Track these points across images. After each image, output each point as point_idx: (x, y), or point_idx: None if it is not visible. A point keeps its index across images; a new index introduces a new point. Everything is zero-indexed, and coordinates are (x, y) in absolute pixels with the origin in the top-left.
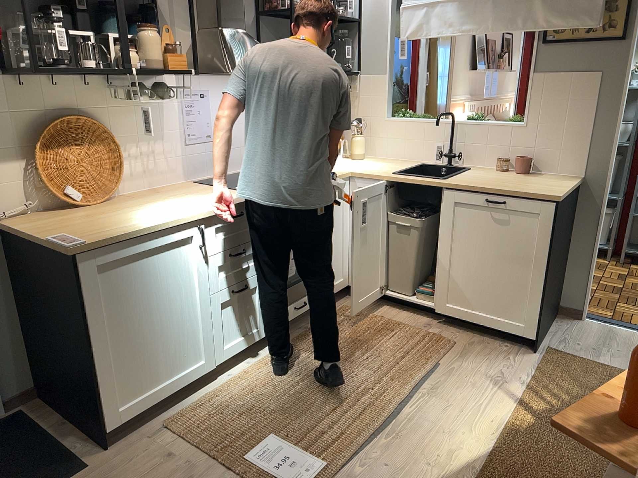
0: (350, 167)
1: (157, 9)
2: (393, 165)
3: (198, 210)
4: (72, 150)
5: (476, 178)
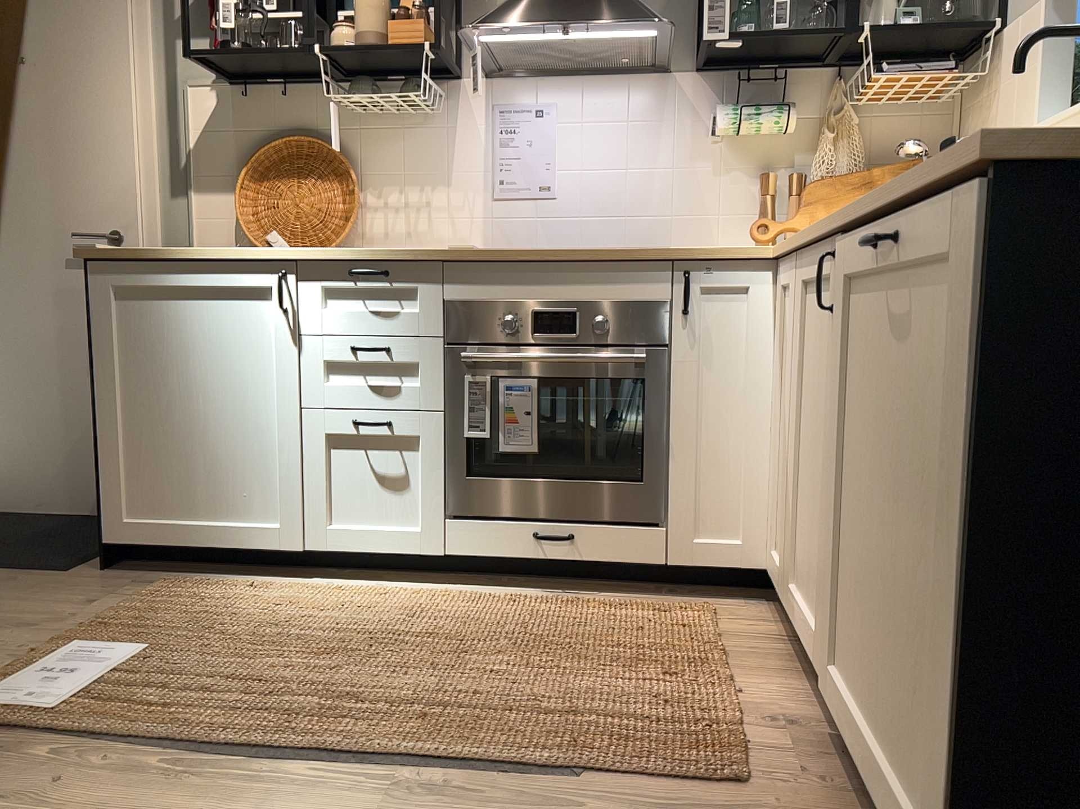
0: None
1: None
2: None
3: (301, 249)
4: (288, 182)
5: None
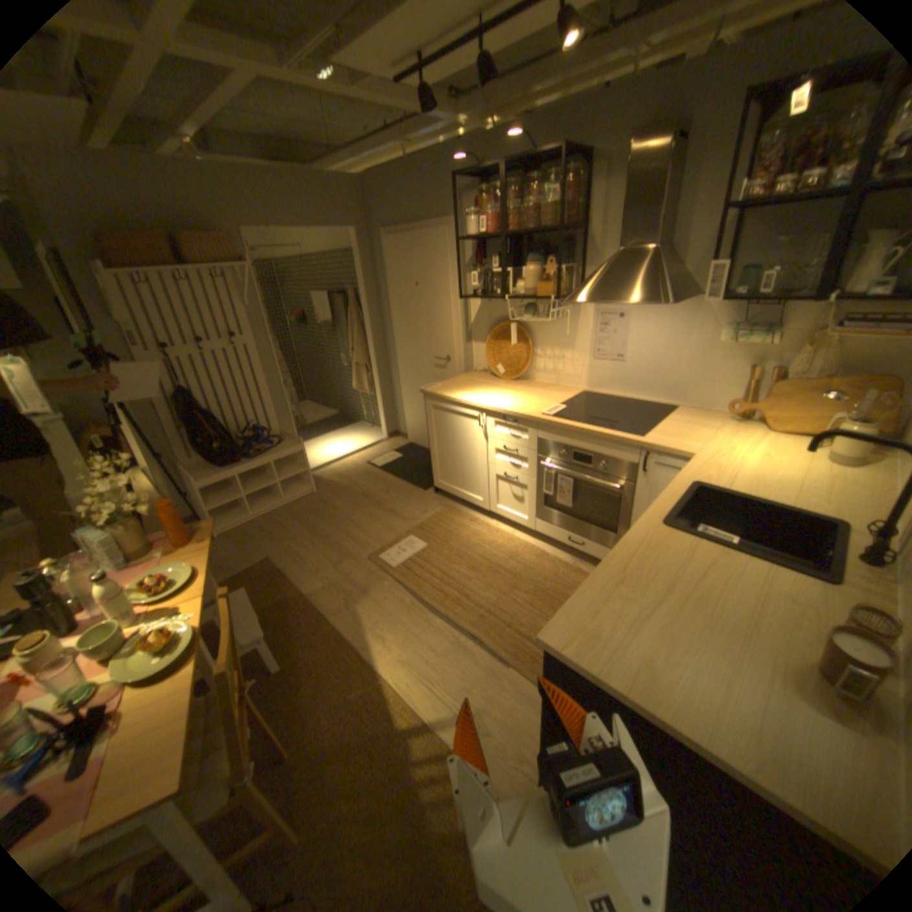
0: (733, 454)
1: (583, 236)
2: (796, 491)
3: (487, 403)
4: (505, 343)
5: (698, 567)
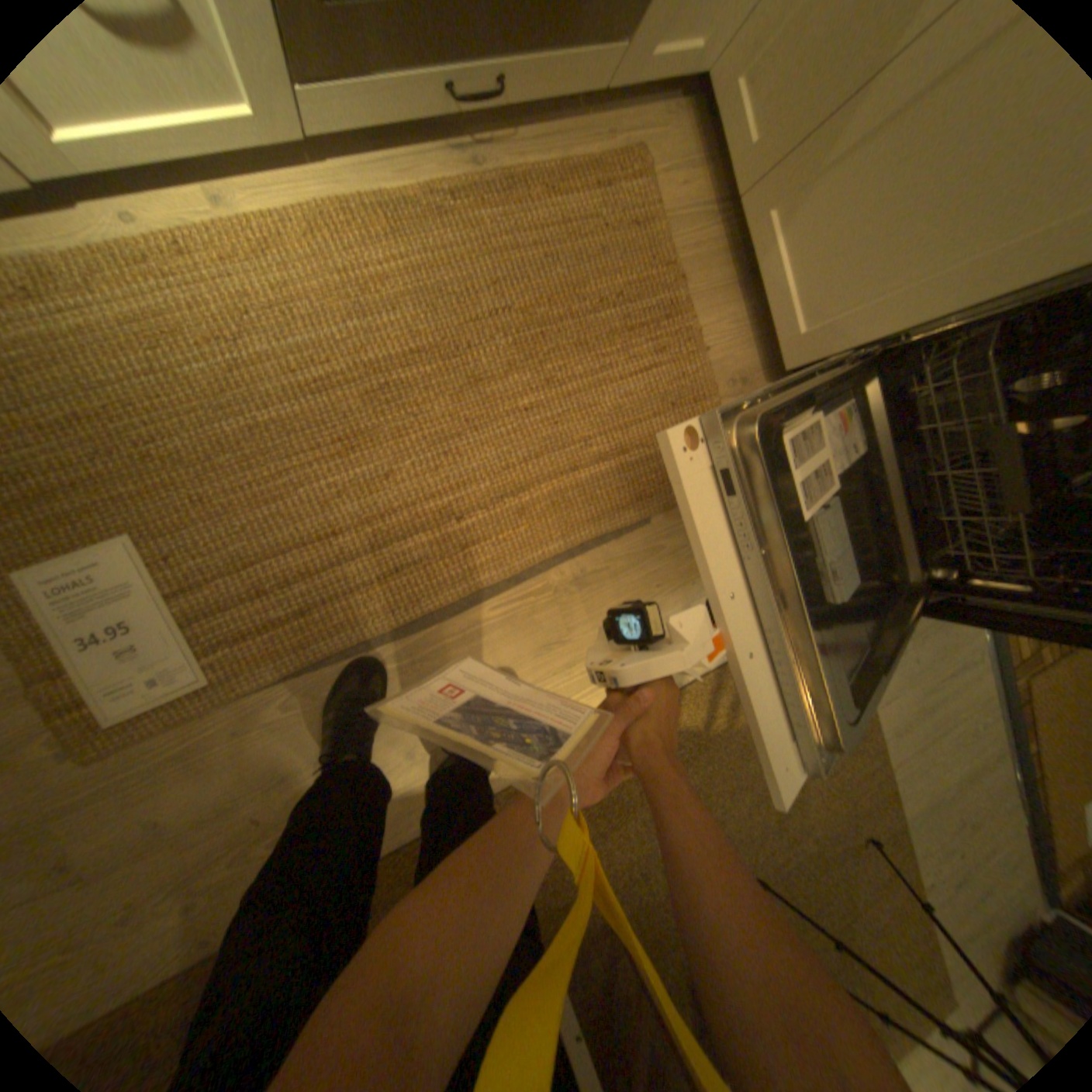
0: None
1: None
2: None
3: None
4: None
5: None
